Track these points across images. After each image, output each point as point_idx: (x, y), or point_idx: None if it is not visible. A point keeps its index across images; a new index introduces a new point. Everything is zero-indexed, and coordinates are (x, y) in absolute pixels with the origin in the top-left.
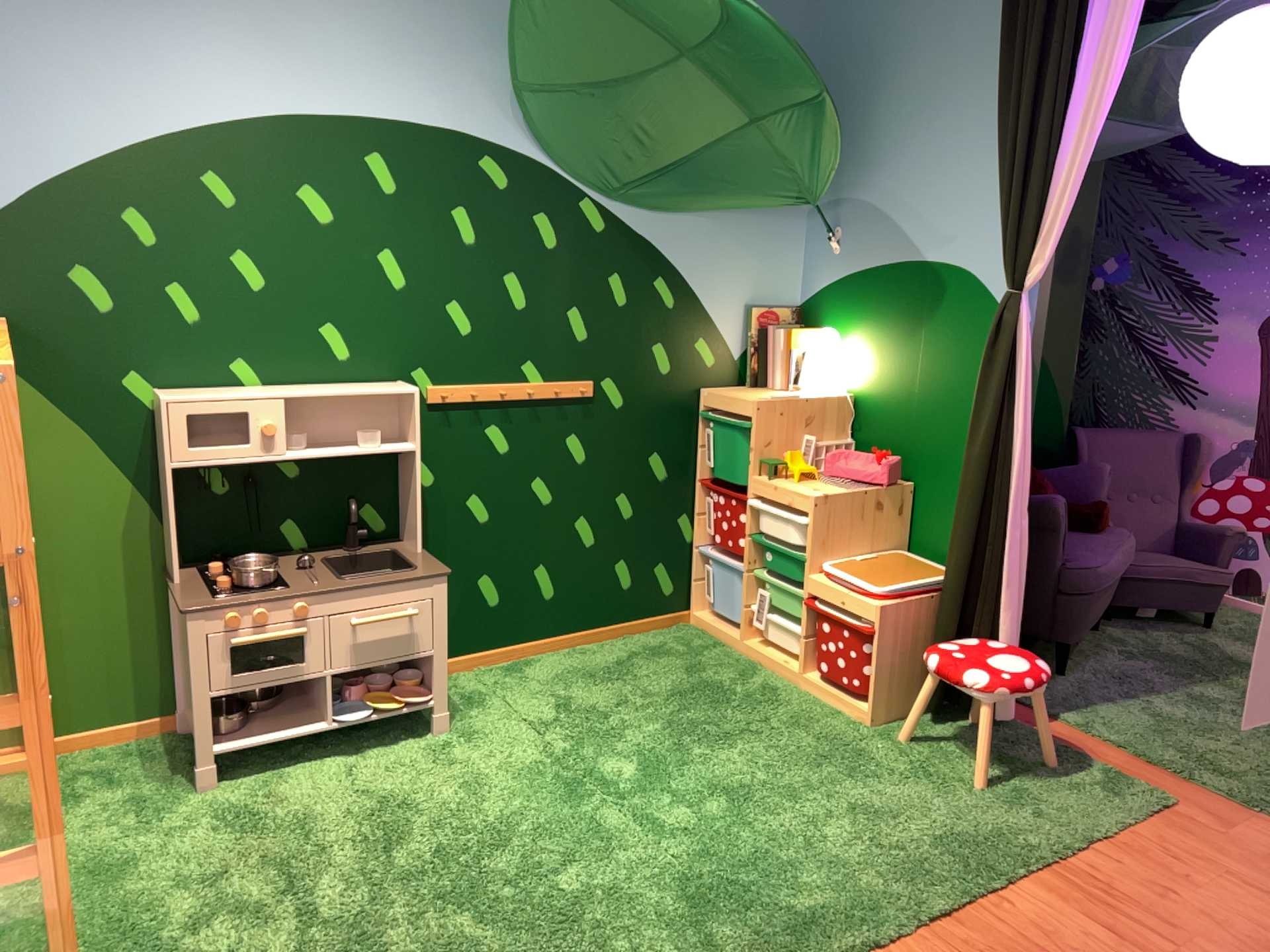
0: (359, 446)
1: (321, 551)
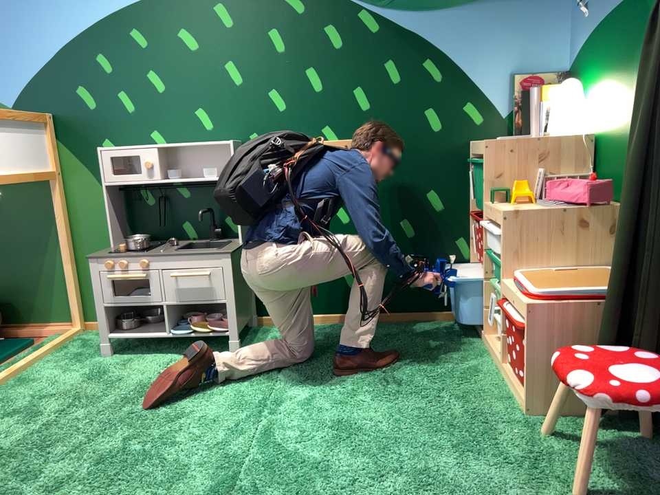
0: (206, 177)
1: (194, 240)
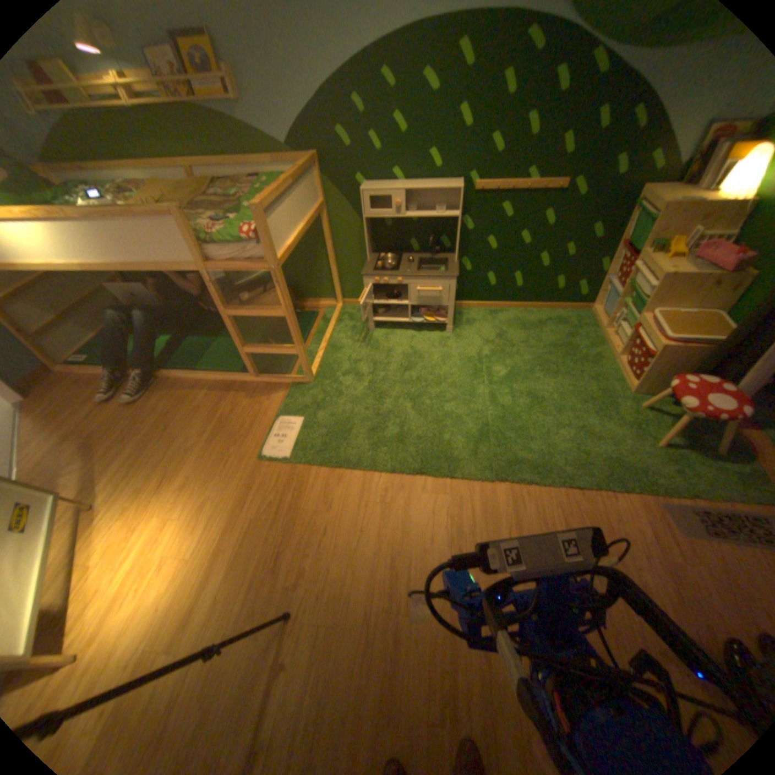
0: (435, 212)
1: (419, 255)
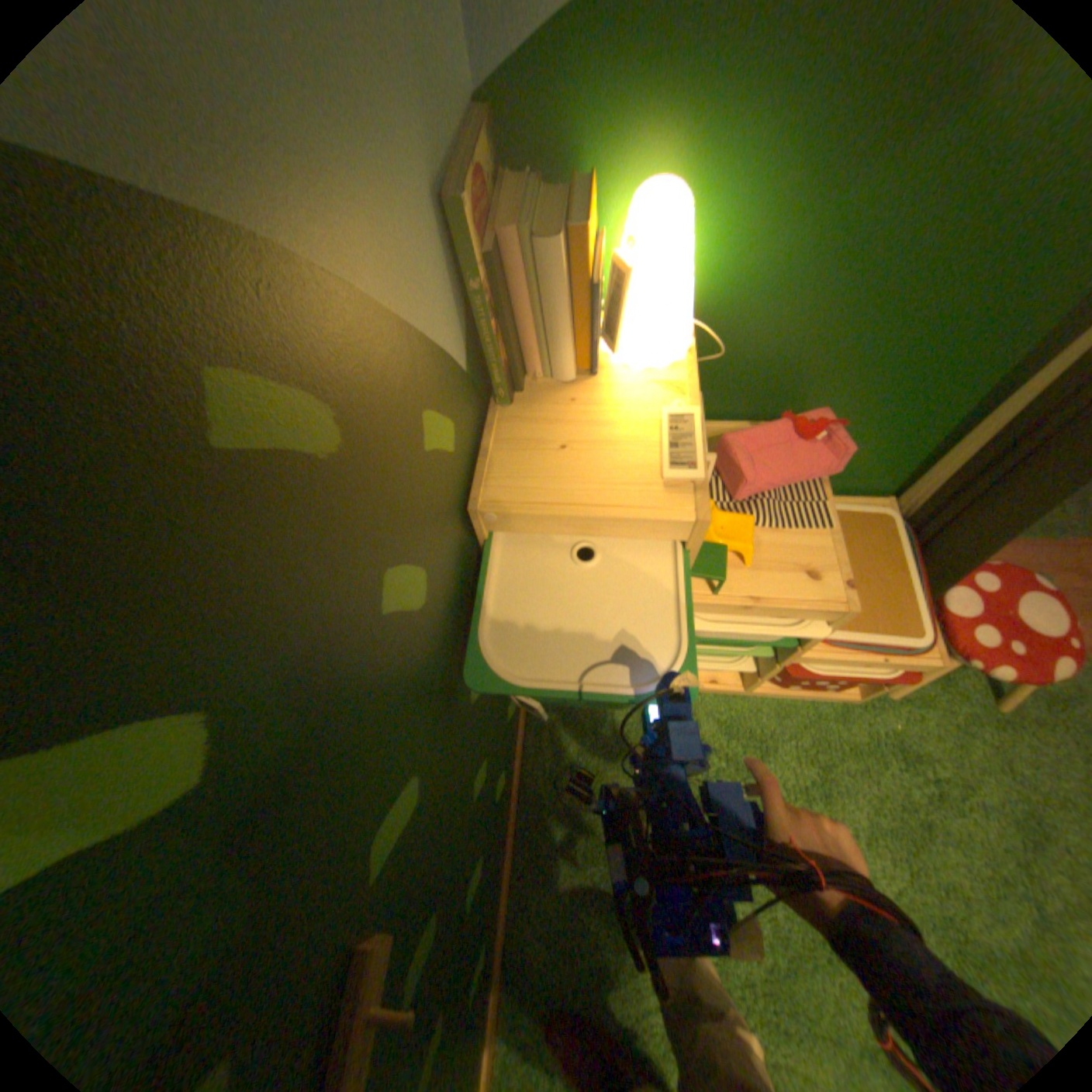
0: None
1: None
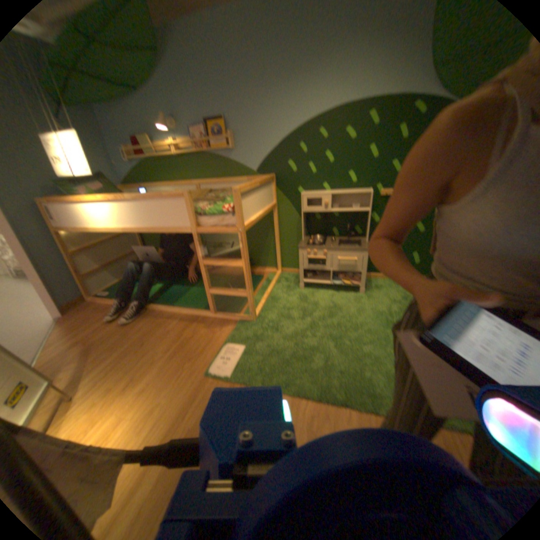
0: (350, 206)
1: (338, 235)
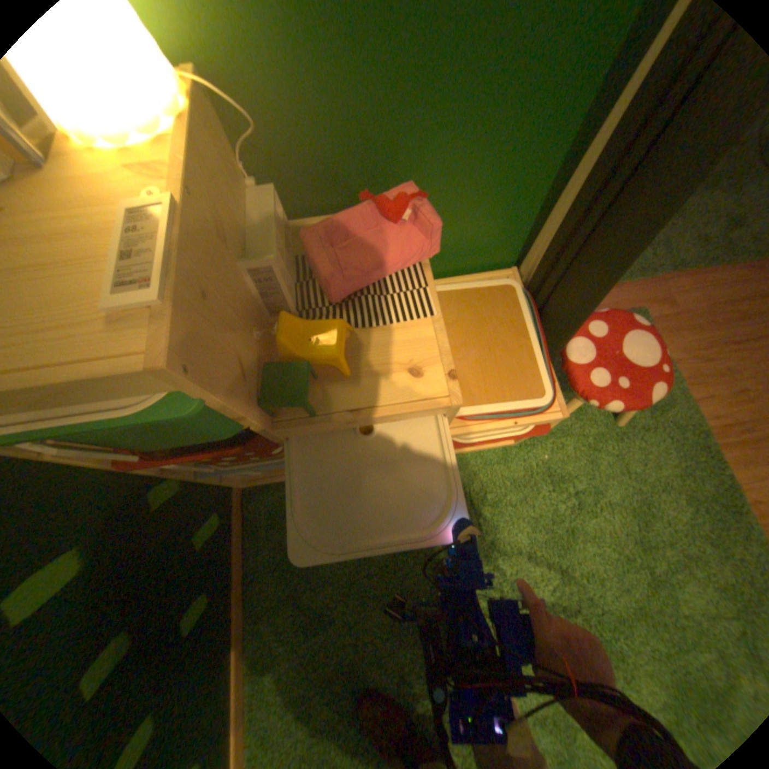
0: None
1: None
